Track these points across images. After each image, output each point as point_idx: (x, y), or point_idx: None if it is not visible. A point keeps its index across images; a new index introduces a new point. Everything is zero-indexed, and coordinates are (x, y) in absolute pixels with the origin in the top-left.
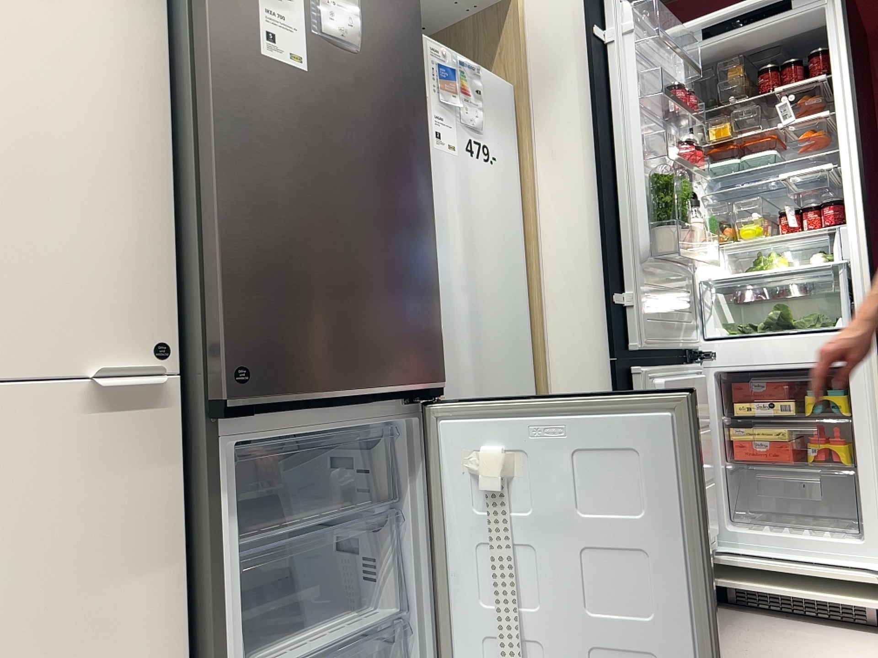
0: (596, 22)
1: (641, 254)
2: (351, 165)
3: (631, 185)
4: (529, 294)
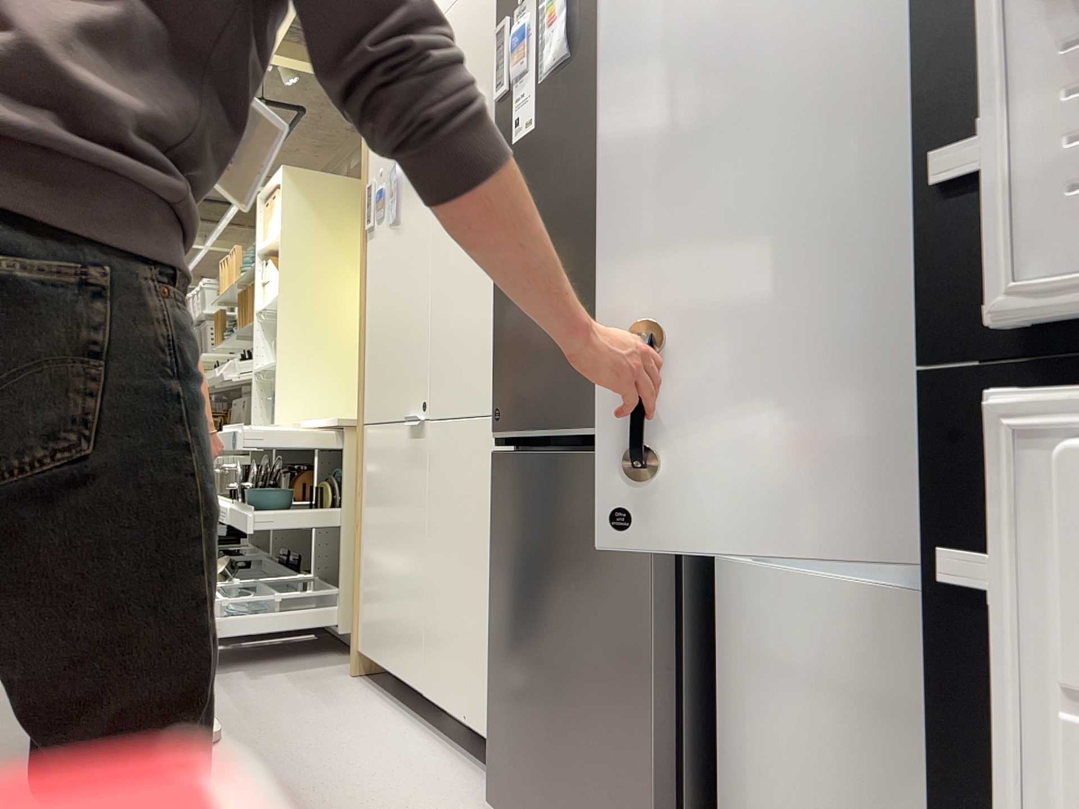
0: None
1: None
2: (562, 191)
3: None
4: None
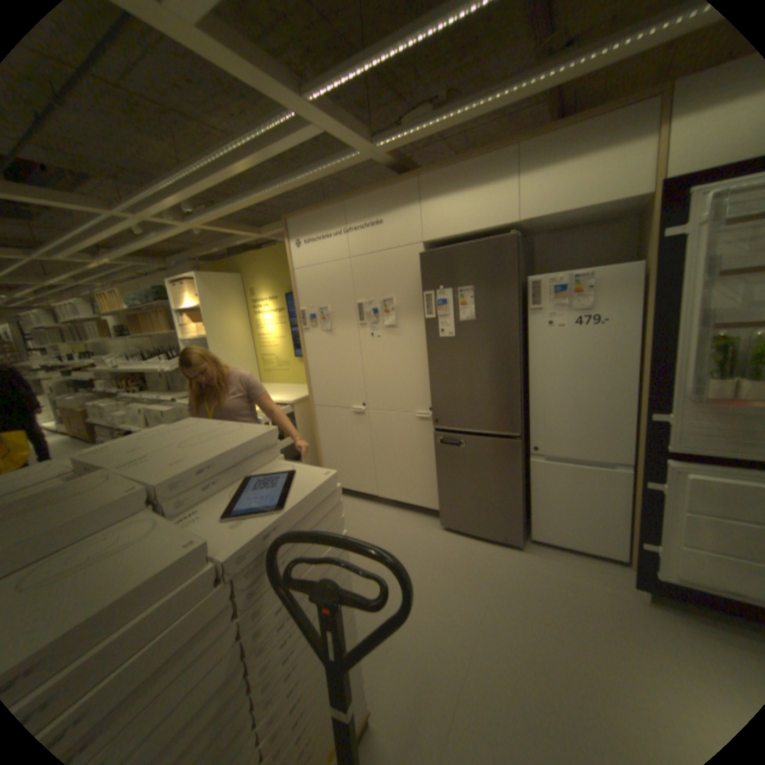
0: (671, 225)
1: (689, 394)
2: (473, 361)
3: (686, 346)
4: (643, 393)
